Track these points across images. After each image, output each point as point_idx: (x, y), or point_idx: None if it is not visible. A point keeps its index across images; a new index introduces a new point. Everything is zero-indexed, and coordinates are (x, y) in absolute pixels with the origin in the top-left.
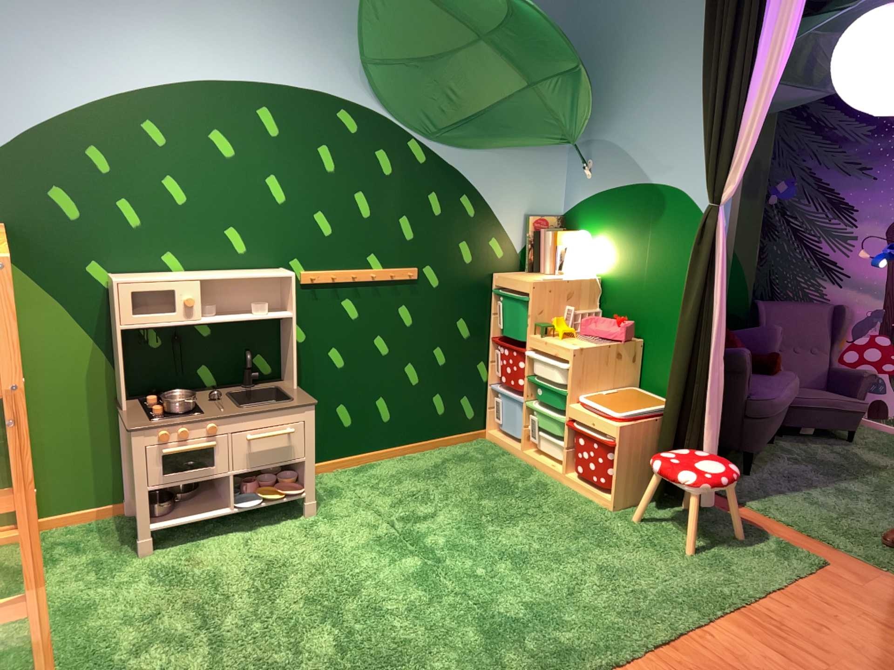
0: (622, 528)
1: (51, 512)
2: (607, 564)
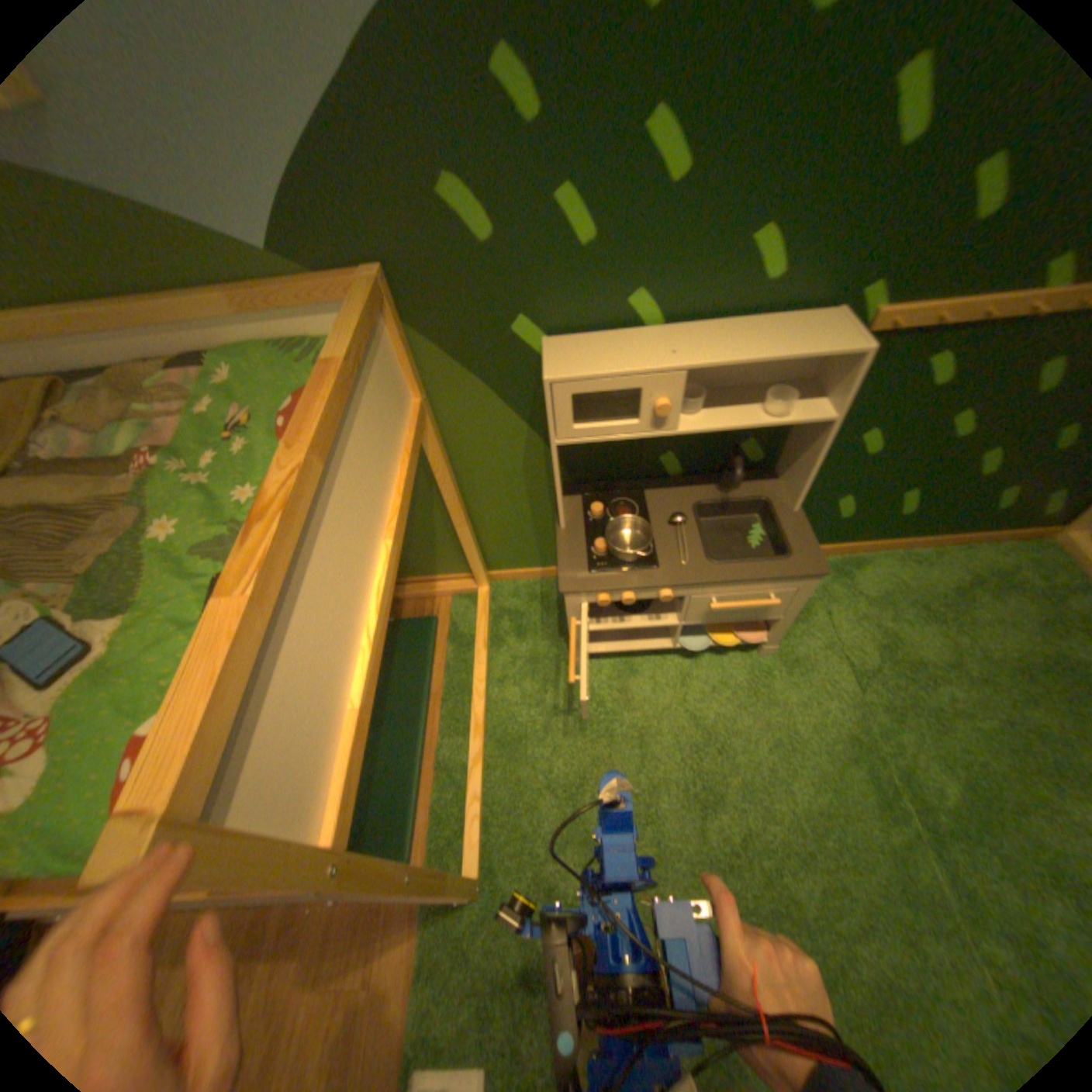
0: None
1: (492, 571)
2: None
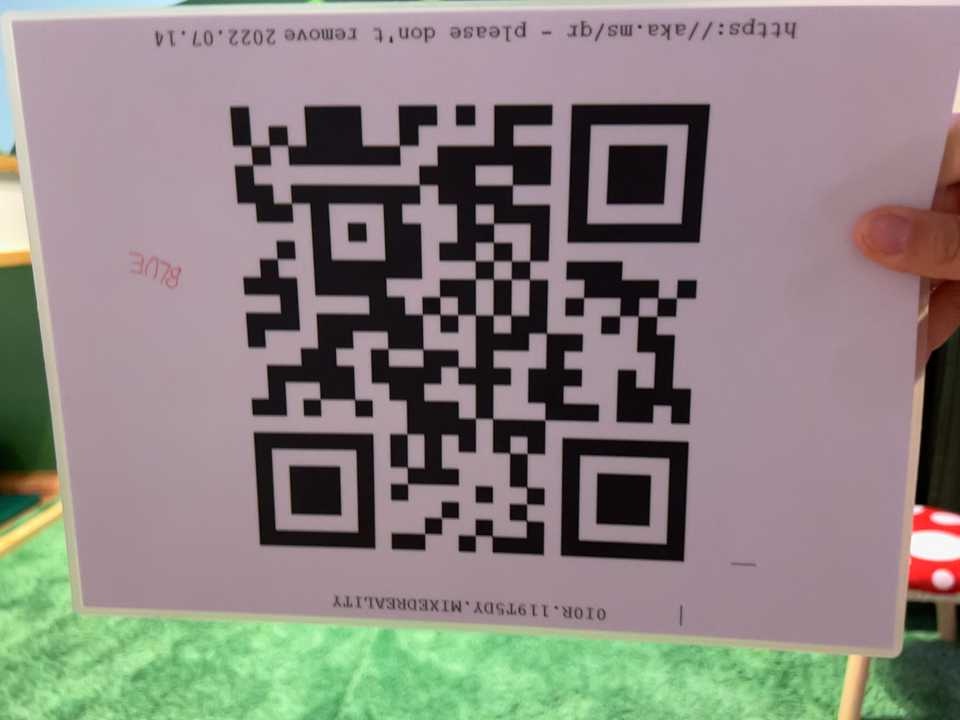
0: (762, 654)
1: None
2: (645, 709)
